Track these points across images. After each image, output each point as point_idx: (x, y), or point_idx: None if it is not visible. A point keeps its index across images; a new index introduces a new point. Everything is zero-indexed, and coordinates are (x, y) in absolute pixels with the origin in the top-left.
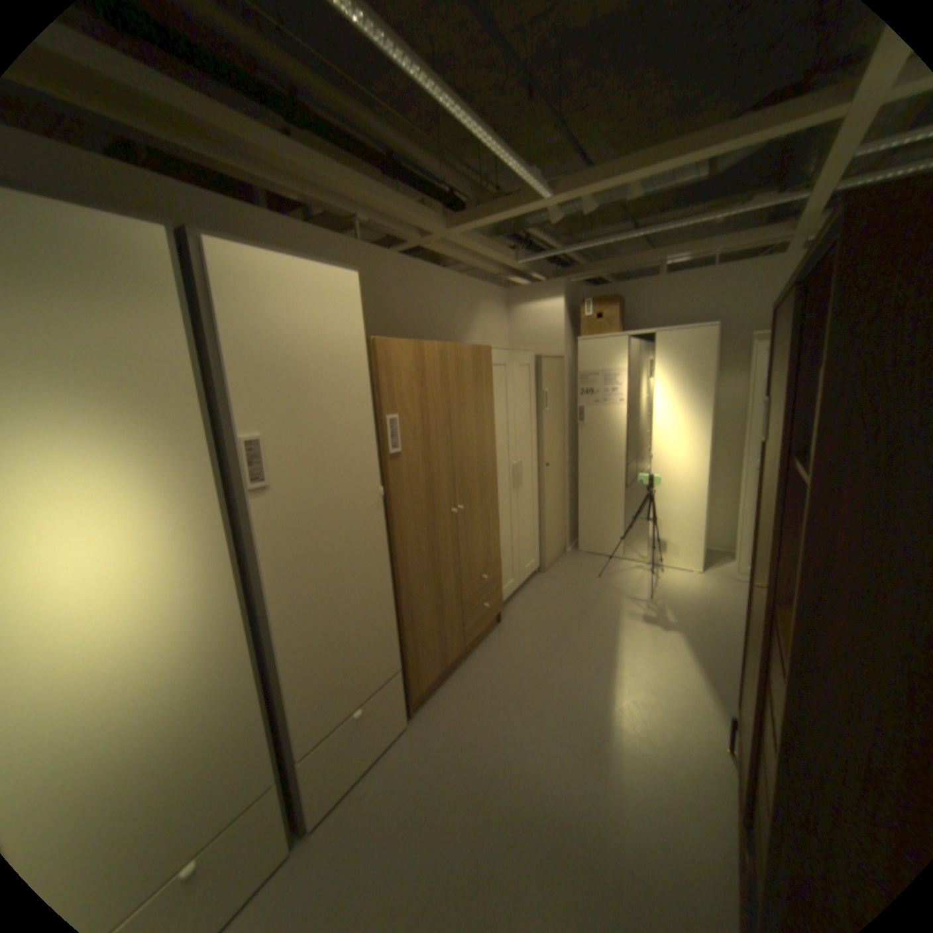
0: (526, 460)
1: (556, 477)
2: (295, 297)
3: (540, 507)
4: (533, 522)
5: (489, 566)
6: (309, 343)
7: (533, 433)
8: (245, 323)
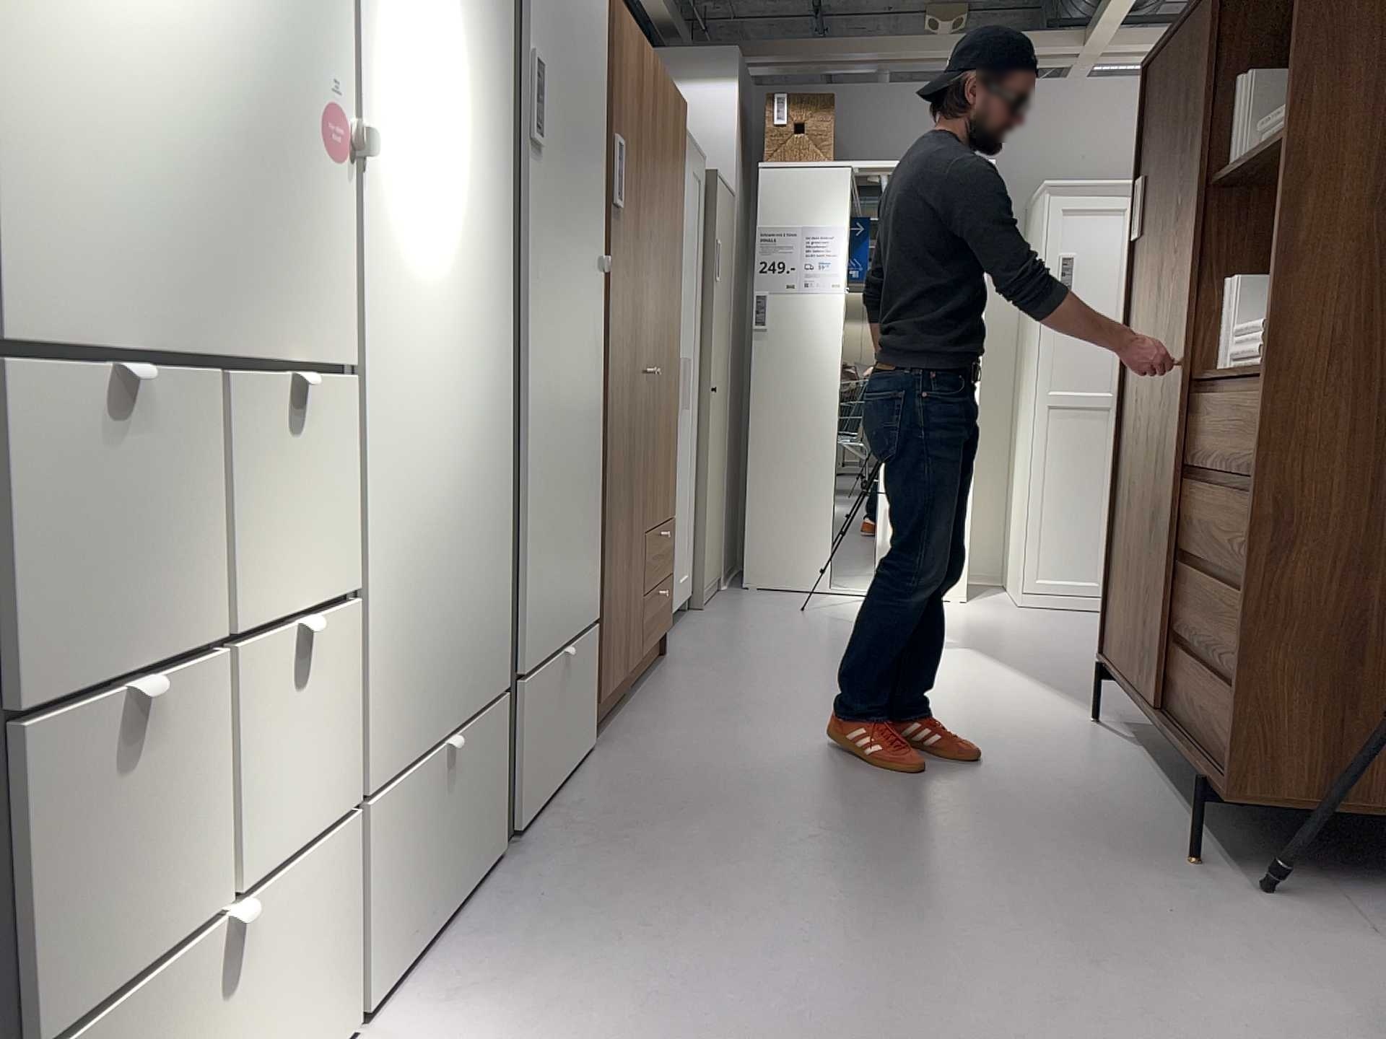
0: (689, 362)
1: (720, 422)
2: None
3: (699, 470)
4: (690, 496)
5: (665, 520)
6: None
7: (698, 314)
8: None
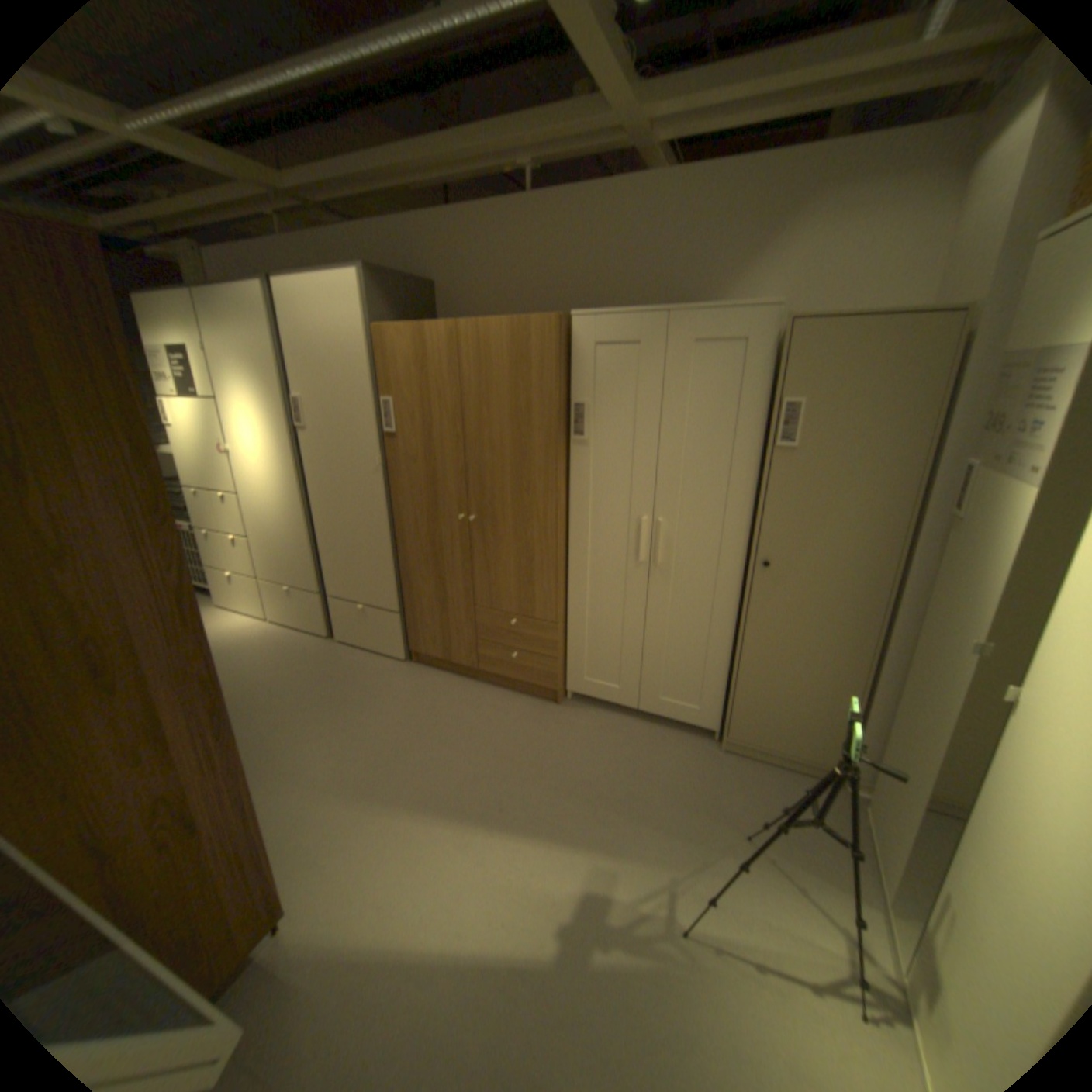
0: (701, 528)
1: (823, 608)
2: (313, 304)
3: (739, 634)
4: (709, 647)
5: (532, 618)
6: (323, 336)
7: (739, 483)
8: (290, 327)
